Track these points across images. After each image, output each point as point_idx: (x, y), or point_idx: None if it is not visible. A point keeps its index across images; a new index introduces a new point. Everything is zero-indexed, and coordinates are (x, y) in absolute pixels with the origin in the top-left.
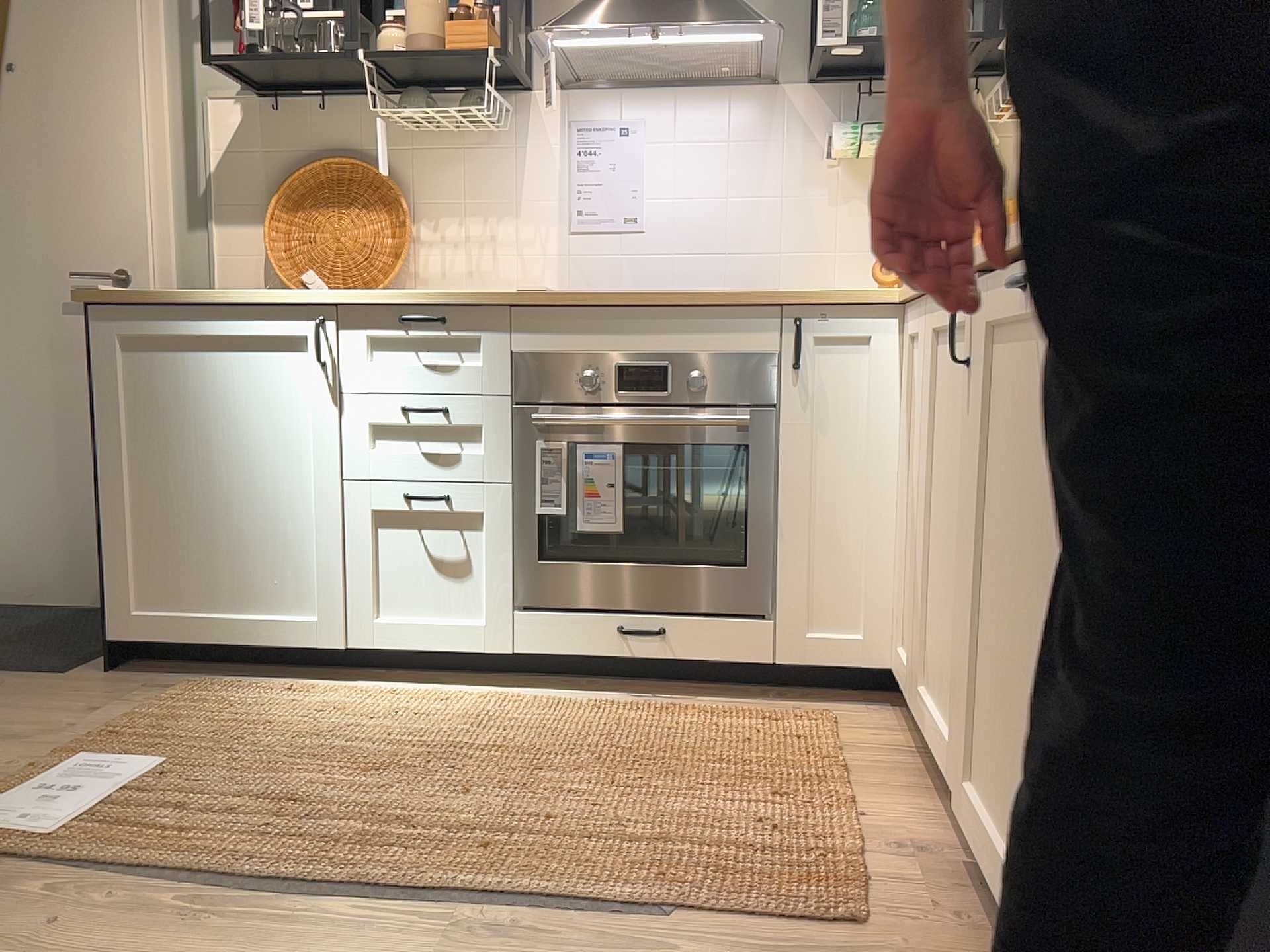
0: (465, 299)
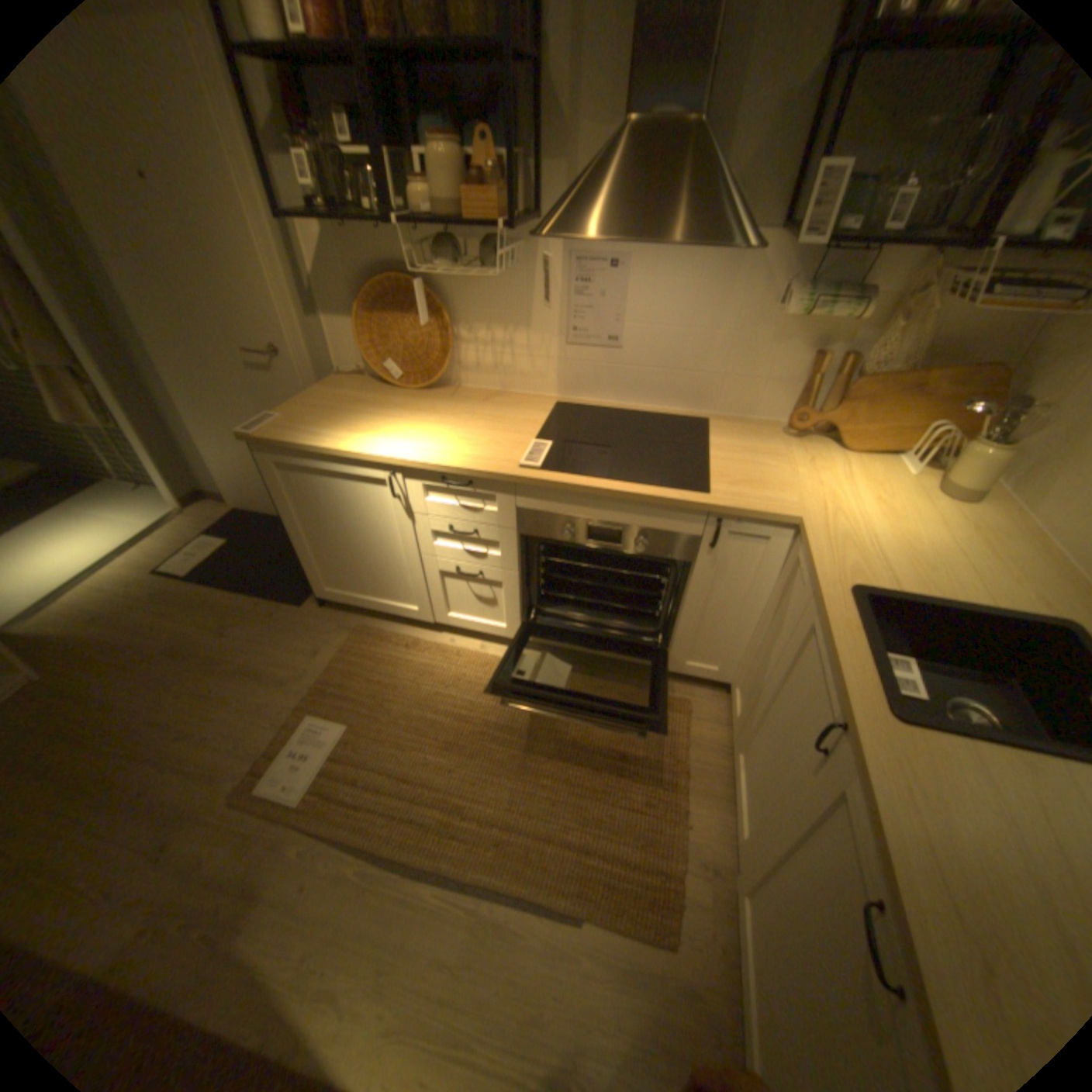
0: (483, 475)
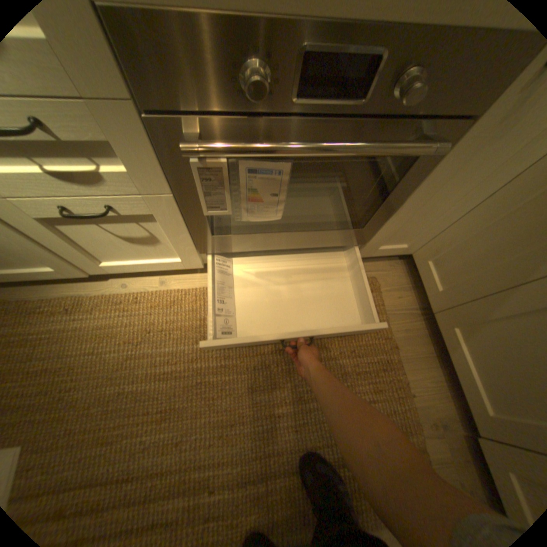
0: None
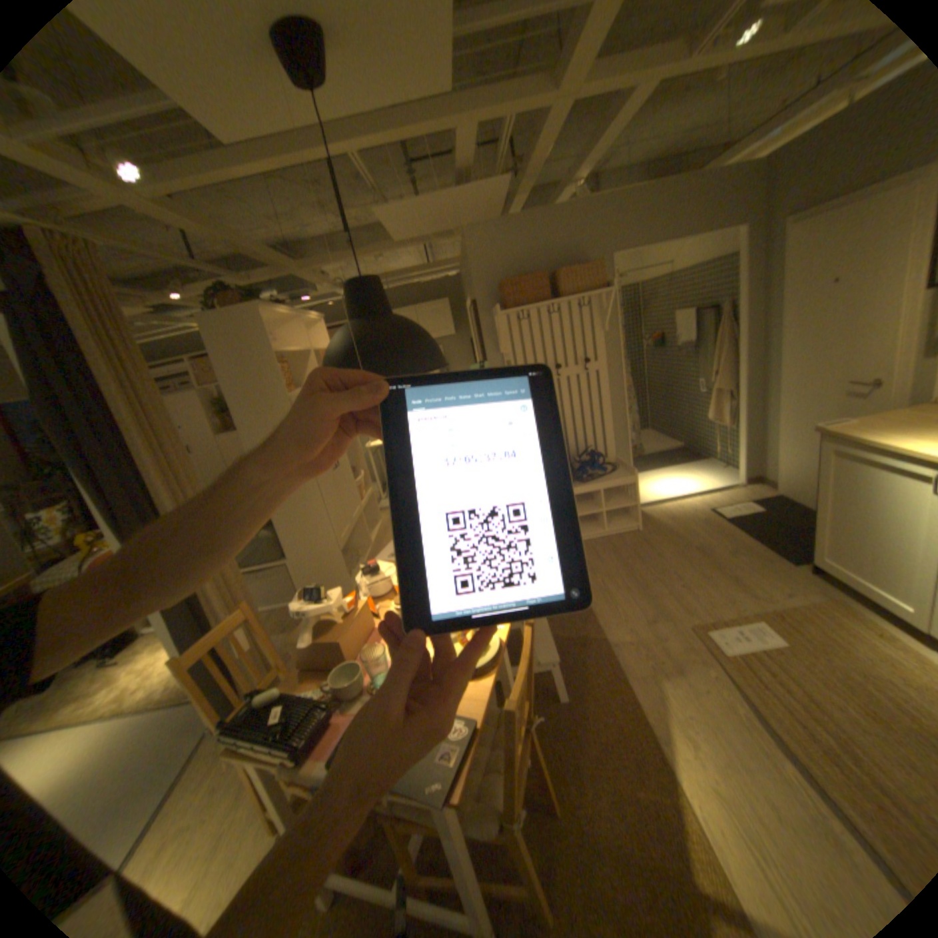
0: None
